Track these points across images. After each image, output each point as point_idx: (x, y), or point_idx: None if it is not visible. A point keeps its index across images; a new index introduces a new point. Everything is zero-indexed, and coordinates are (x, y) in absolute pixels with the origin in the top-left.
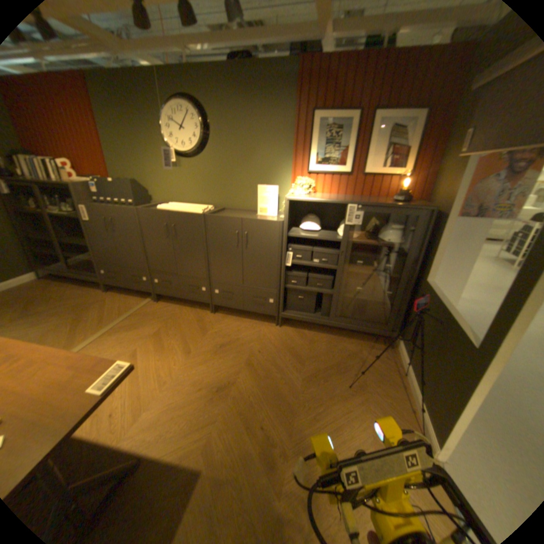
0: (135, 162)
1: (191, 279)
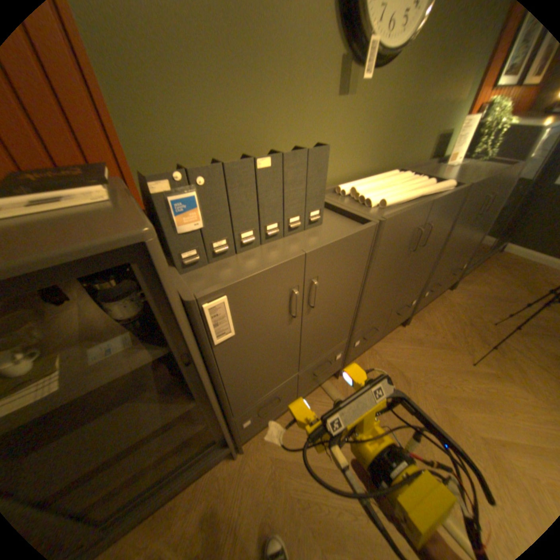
0: (237, 88)
1: (405, 303)
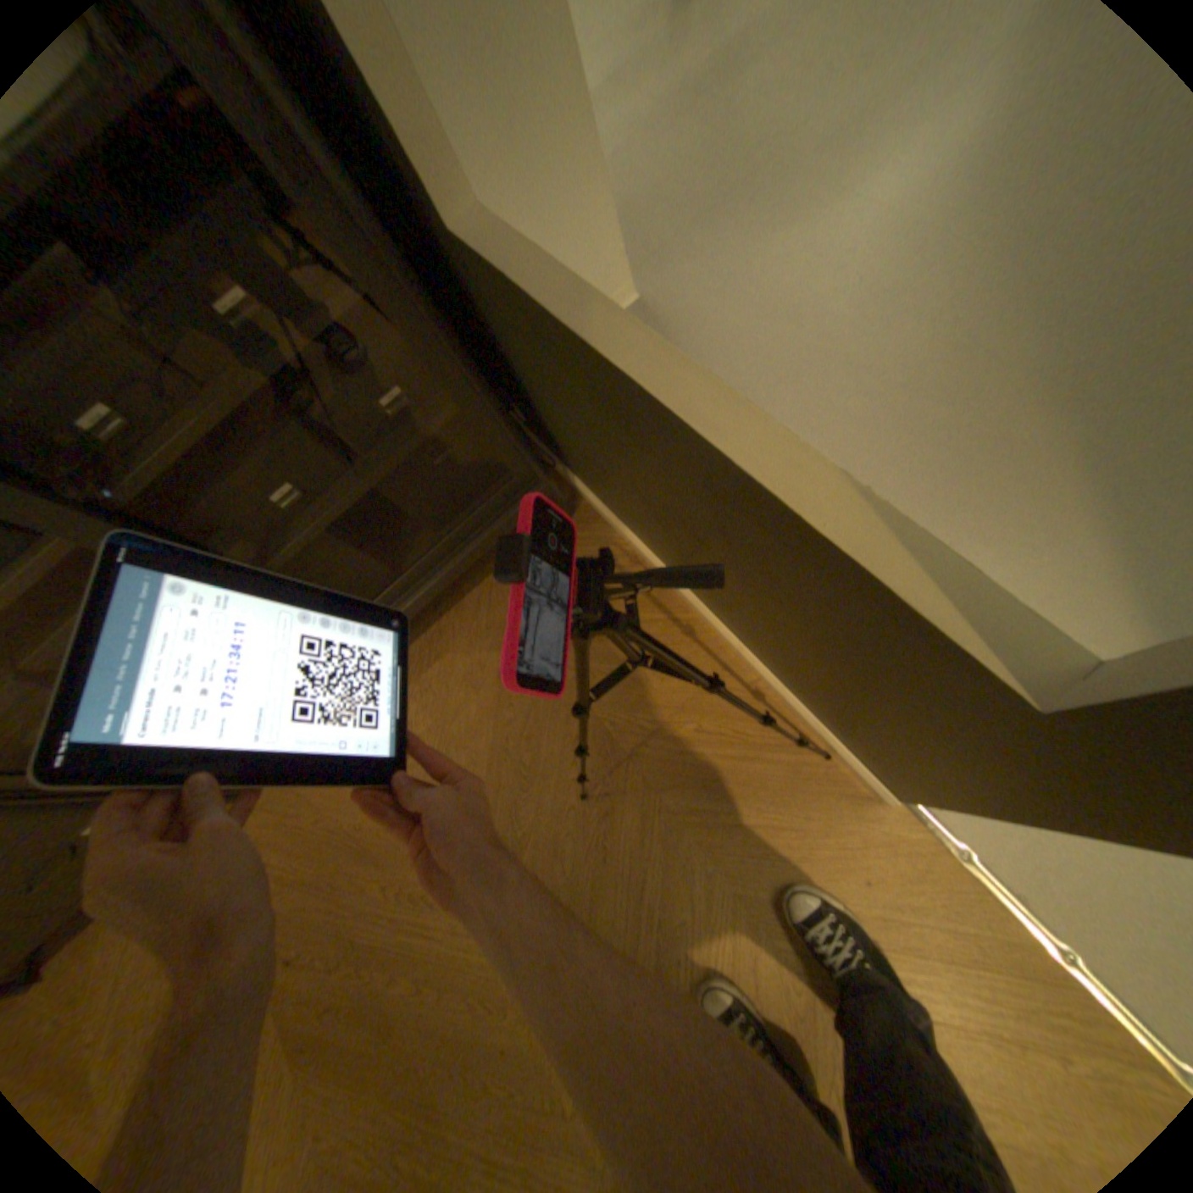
0: None
1: None
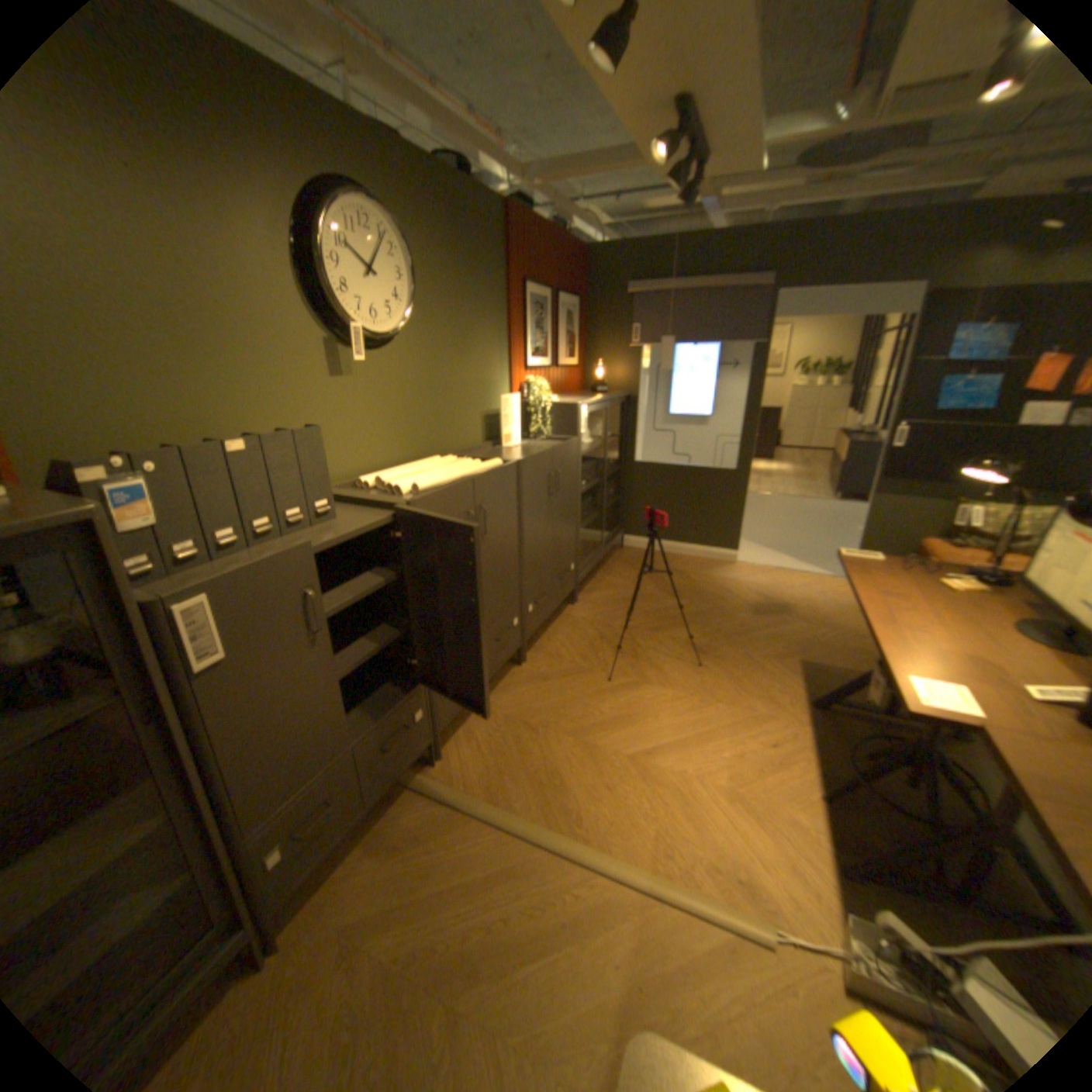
0: (184, 369)
1: (499, 620)
